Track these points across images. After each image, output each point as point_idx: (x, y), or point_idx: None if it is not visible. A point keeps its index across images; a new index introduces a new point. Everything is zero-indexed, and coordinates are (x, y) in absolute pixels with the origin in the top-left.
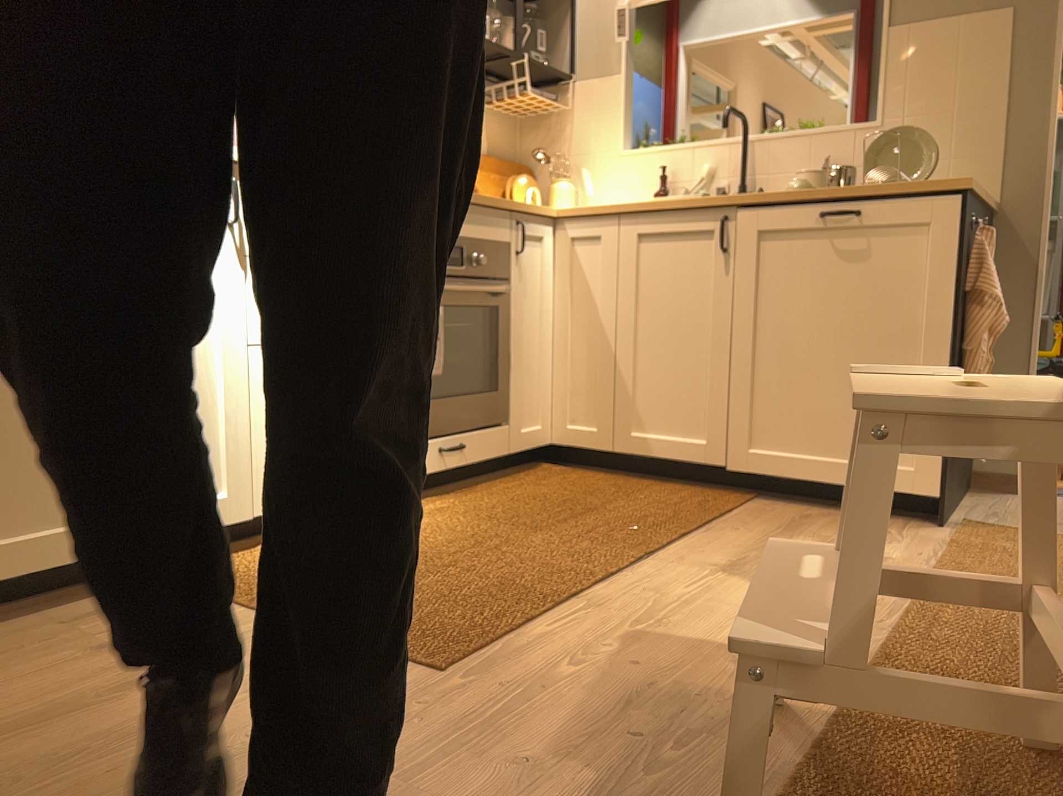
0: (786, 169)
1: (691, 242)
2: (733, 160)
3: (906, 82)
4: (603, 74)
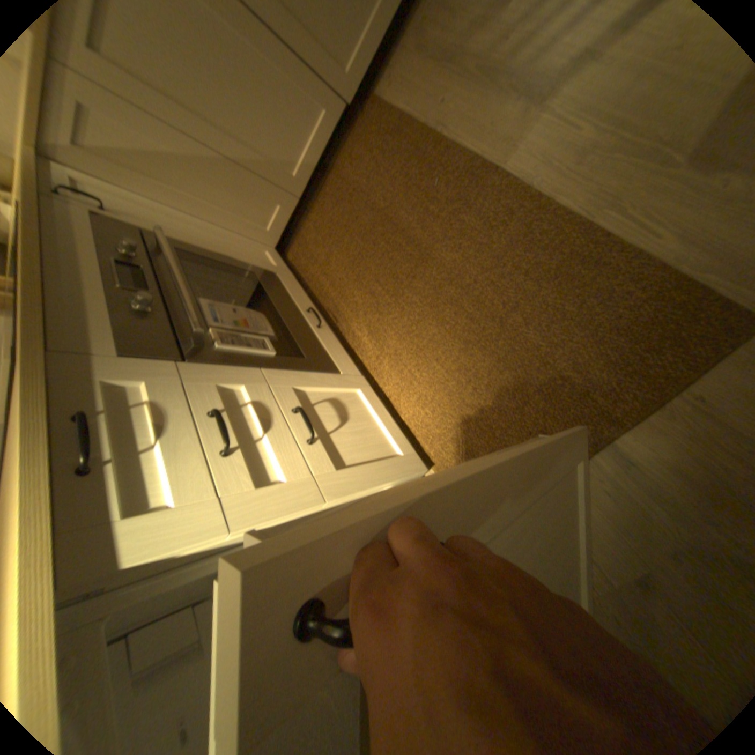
0: None
1: None
2: None
3: None
4: None
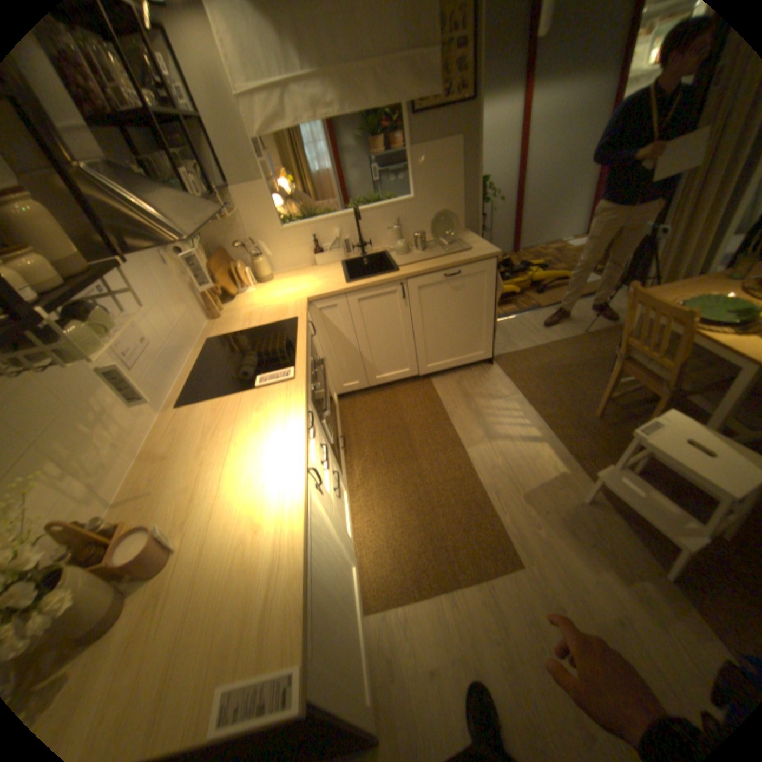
0: (376, 225)
1: (385, 297)
2: (348, 224)
3: (423, 174)
4: (247, 179)
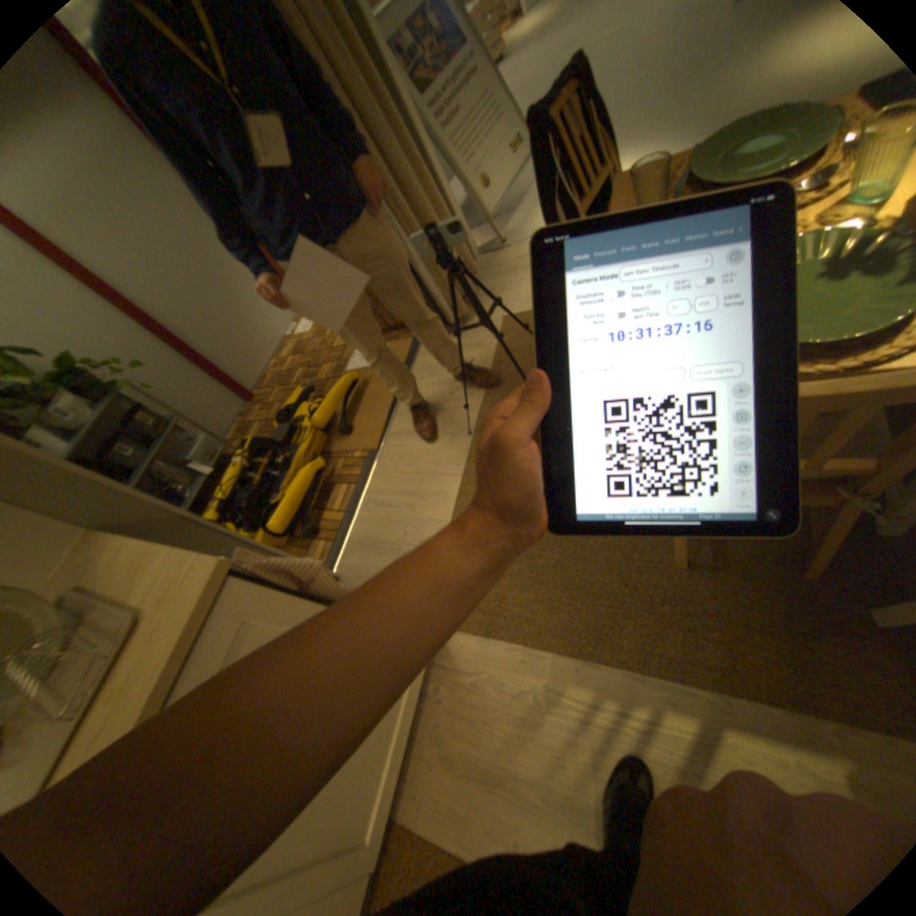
0: None
1: None
2: None
3: None
4: None
